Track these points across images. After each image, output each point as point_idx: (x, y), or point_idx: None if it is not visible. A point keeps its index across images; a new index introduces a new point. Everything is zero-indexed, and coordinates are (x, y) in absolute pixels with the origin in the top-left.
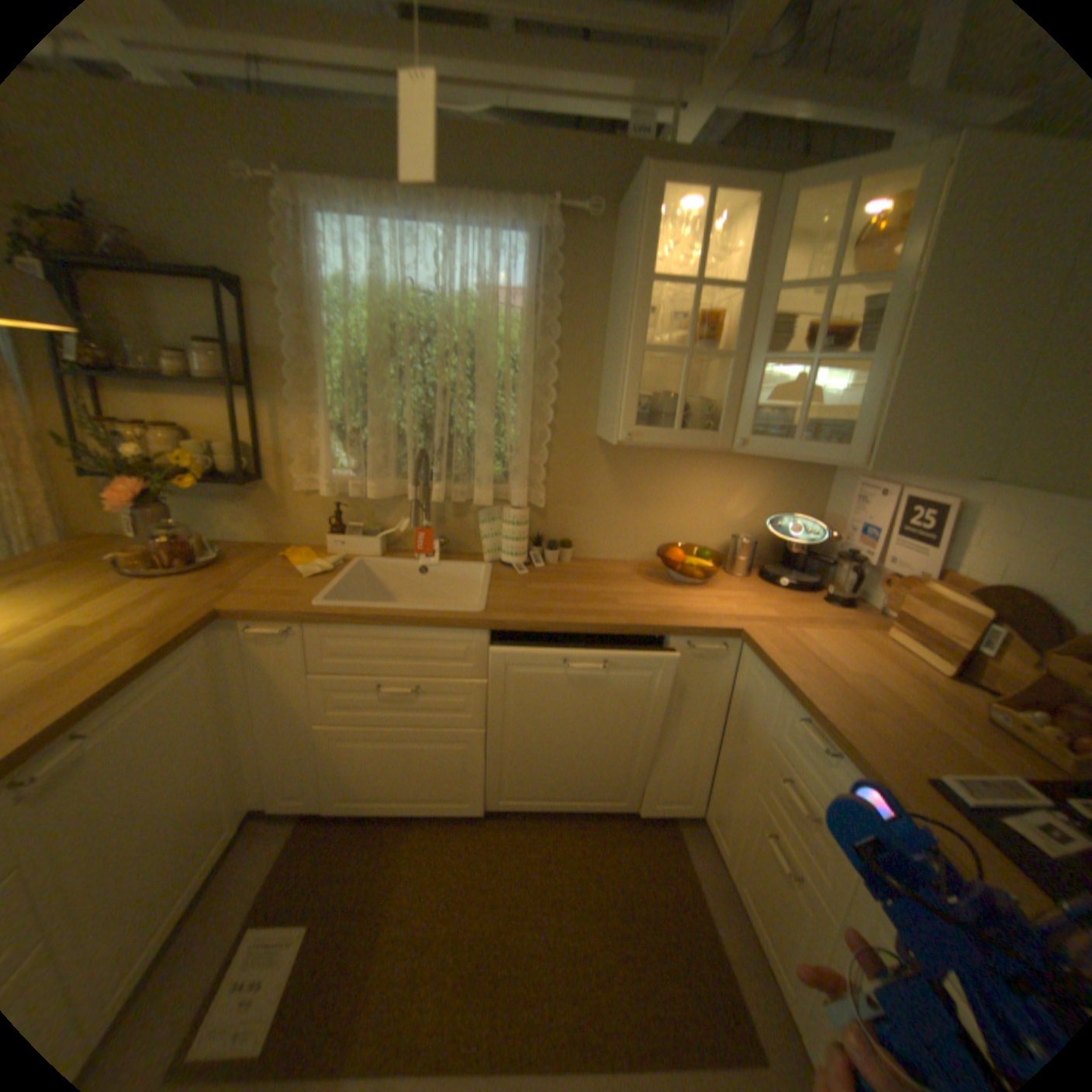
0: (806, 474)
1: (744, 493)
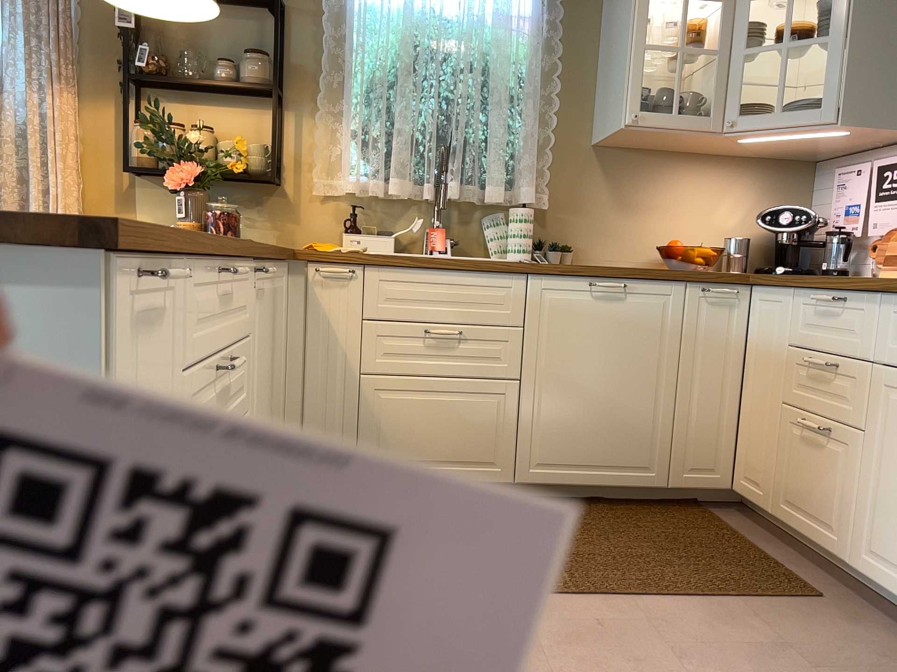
0: (787, 181)
1: (731, 199)
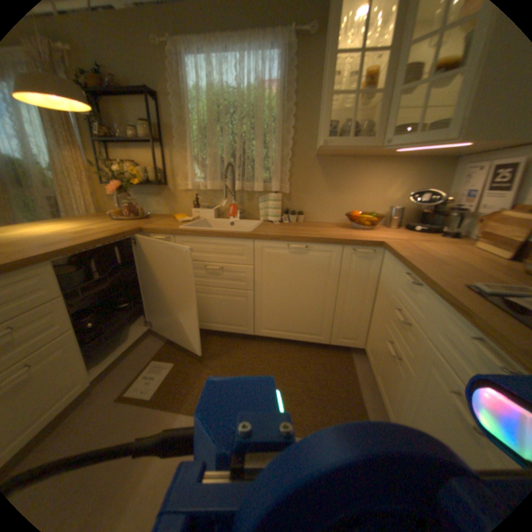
0: (437, 171)
1: (398, 184)
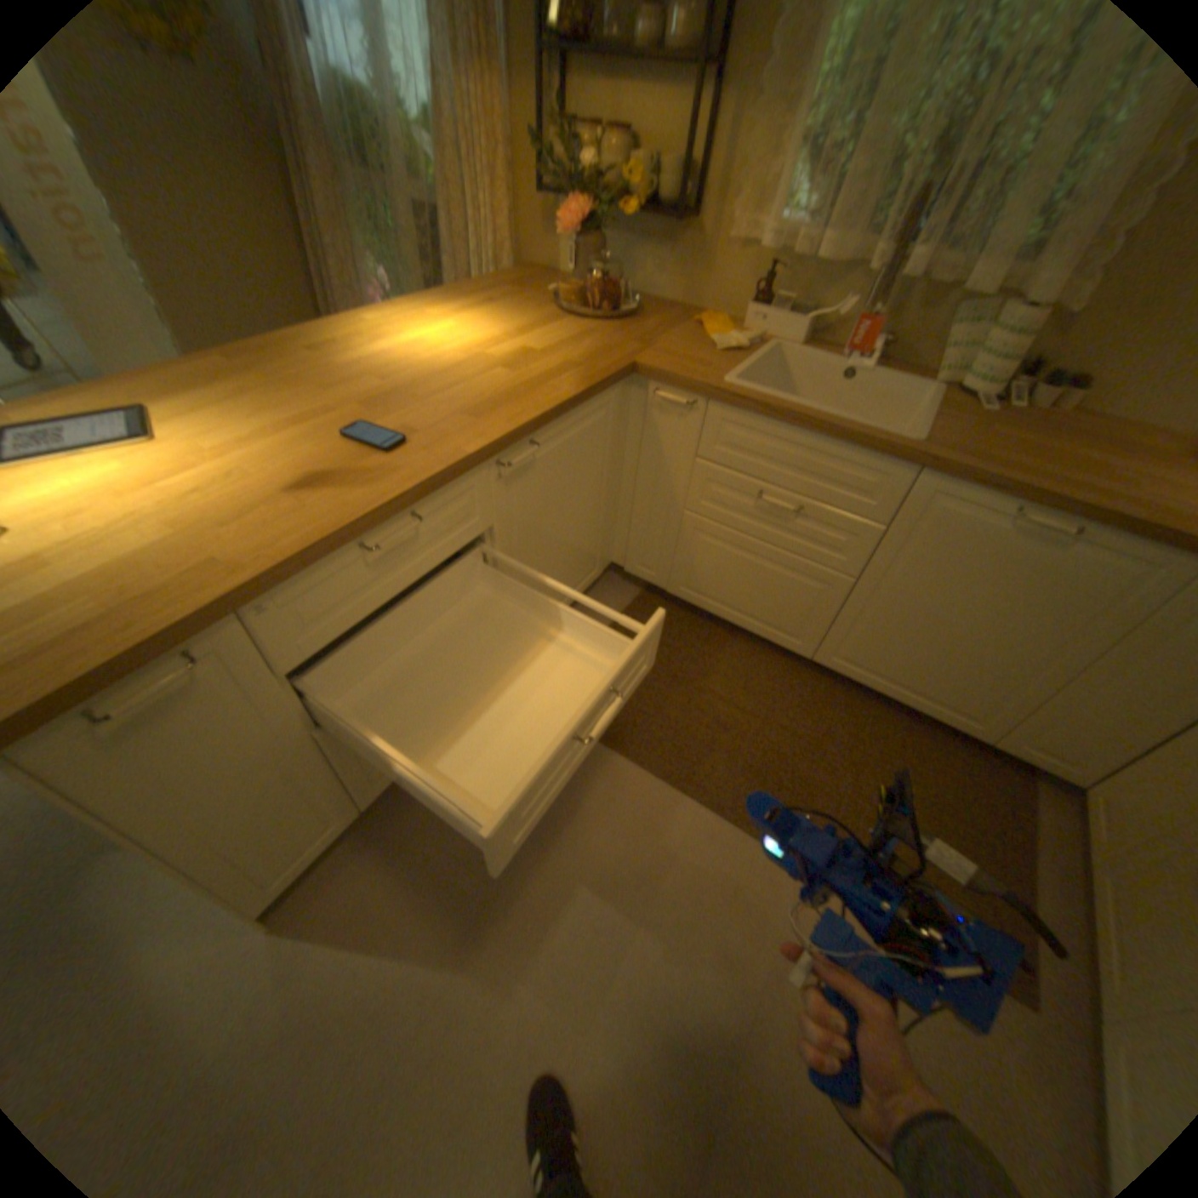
0: None
1: None
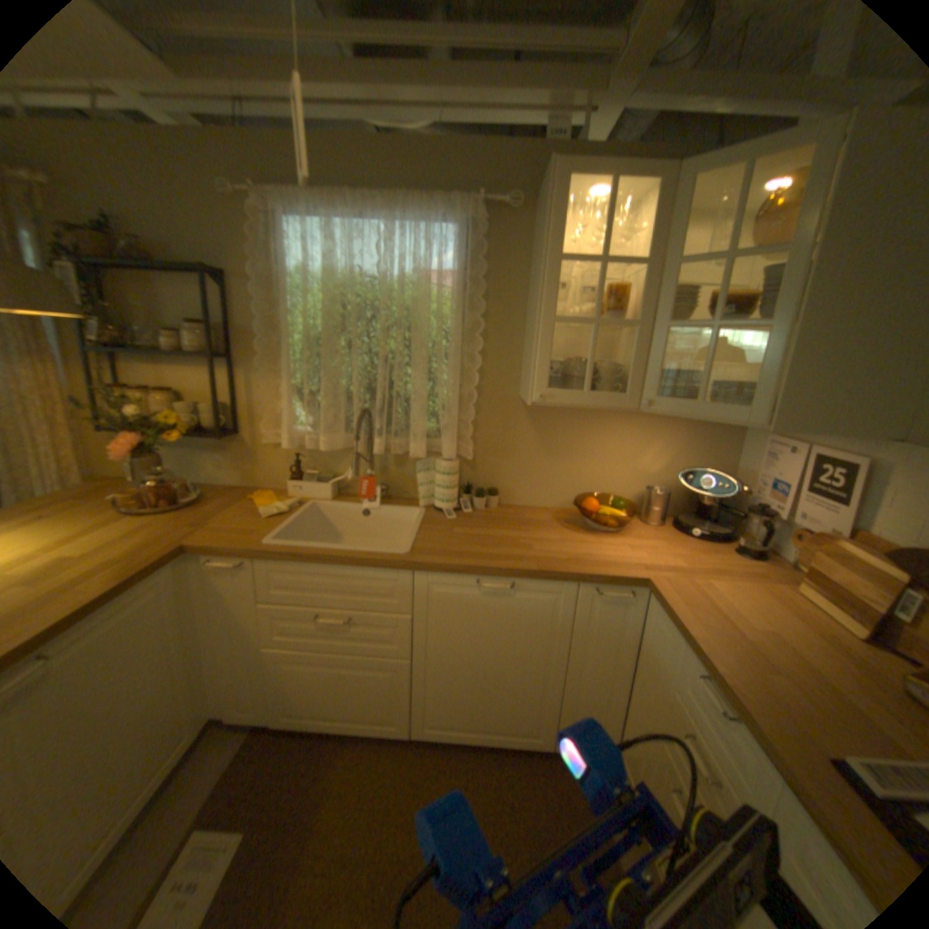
0: (718, 431)
1: (658, 448)
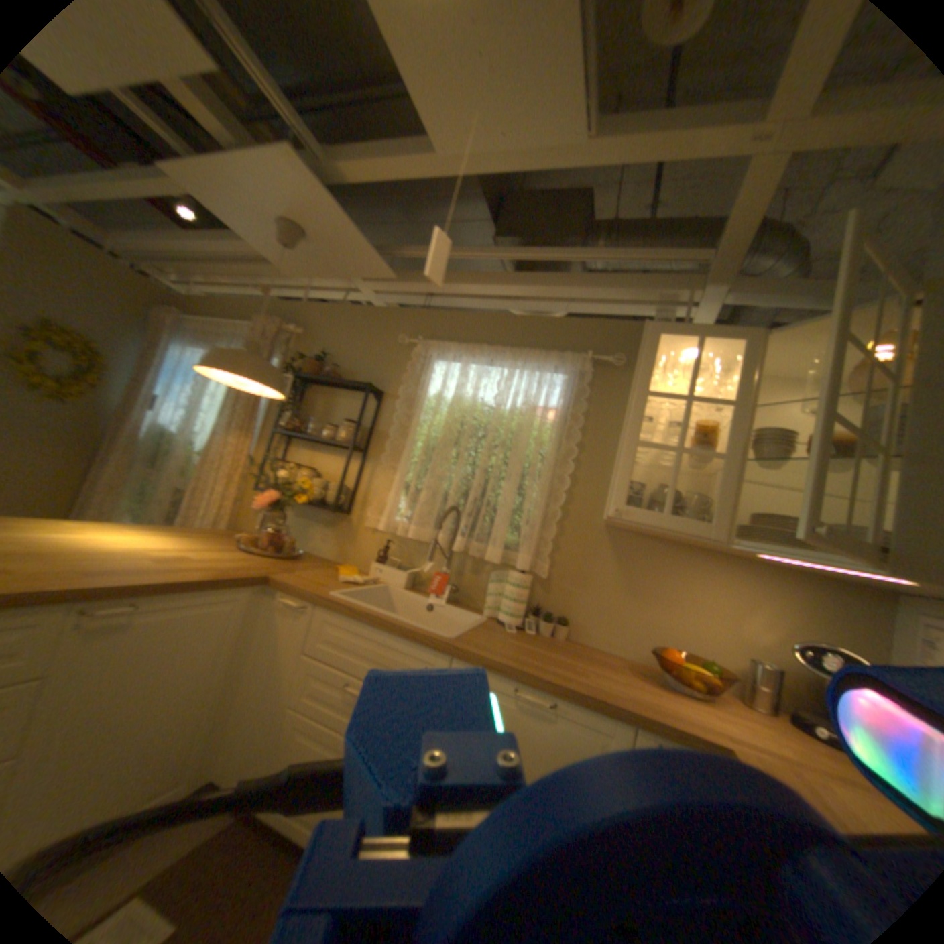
0: (852, 611)
1: (768, 615)
